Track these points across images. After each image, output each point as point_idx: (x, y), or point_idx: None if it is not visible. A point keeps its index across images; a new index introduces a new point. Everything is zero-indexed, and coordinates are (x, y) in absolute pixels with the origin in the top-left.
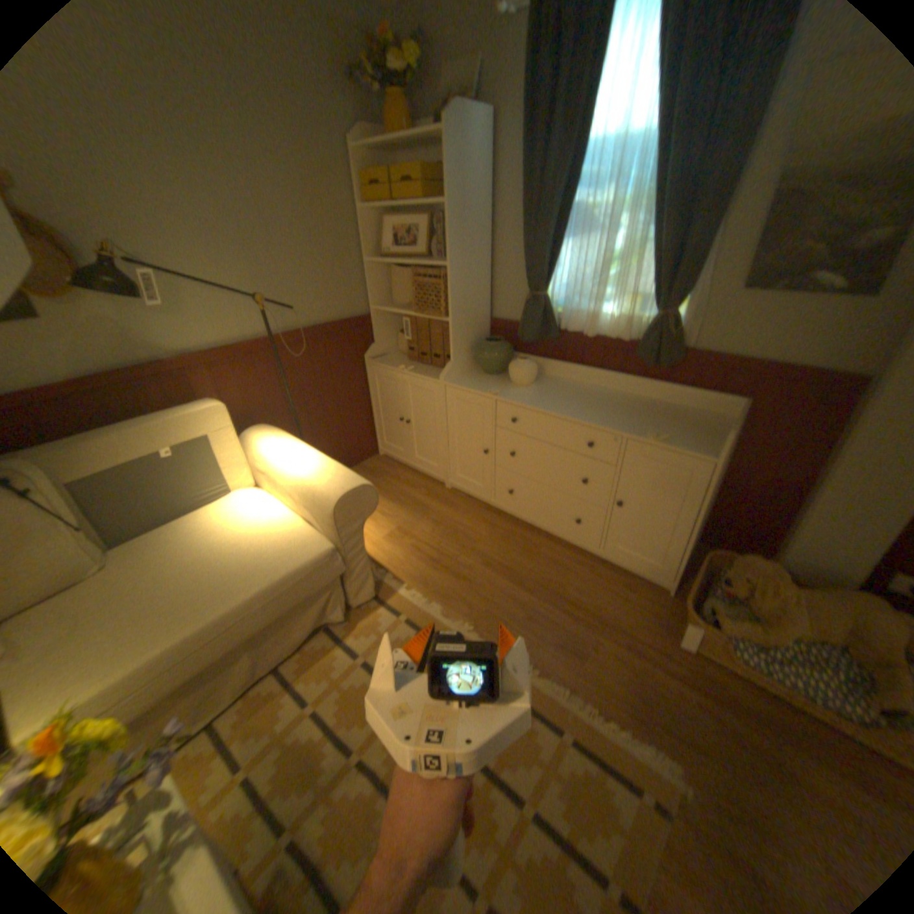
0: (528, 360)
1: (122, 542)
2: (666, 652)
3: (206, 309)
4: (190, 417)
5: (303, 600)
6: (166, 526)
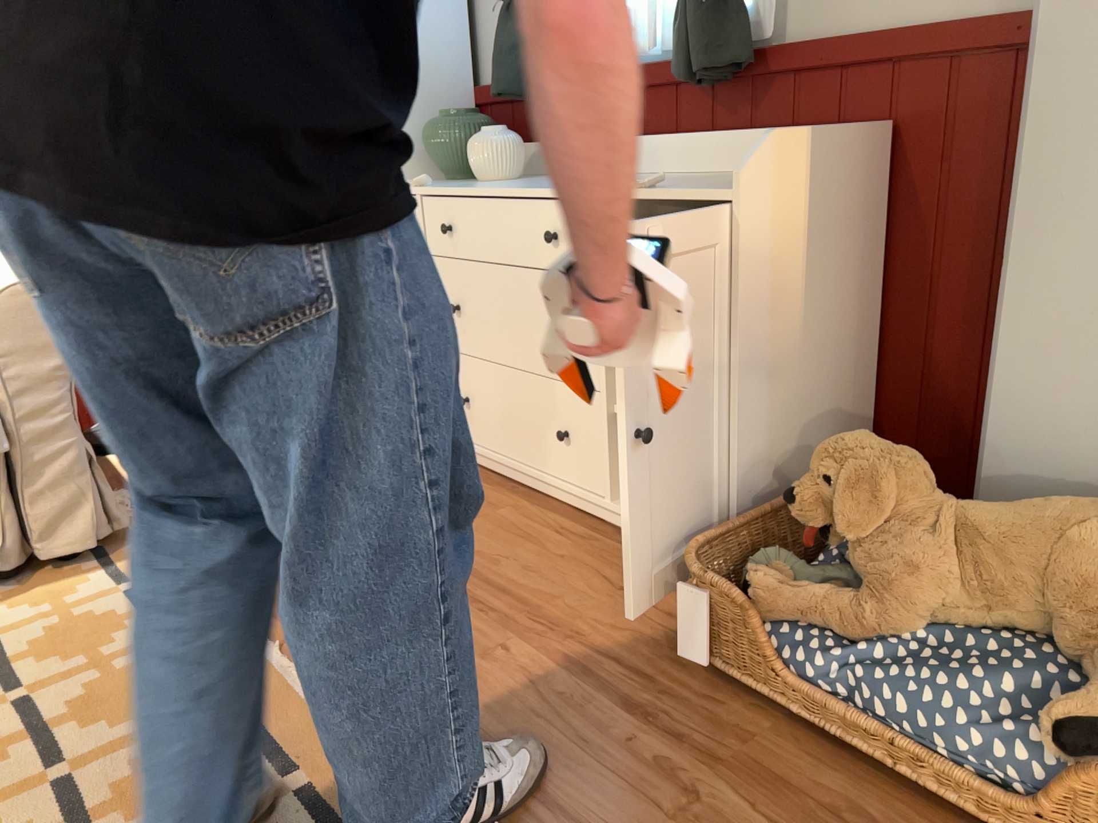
0: (498, 130)
1: None
2: (648, 672)
3: None
4: None
5: None
6: None
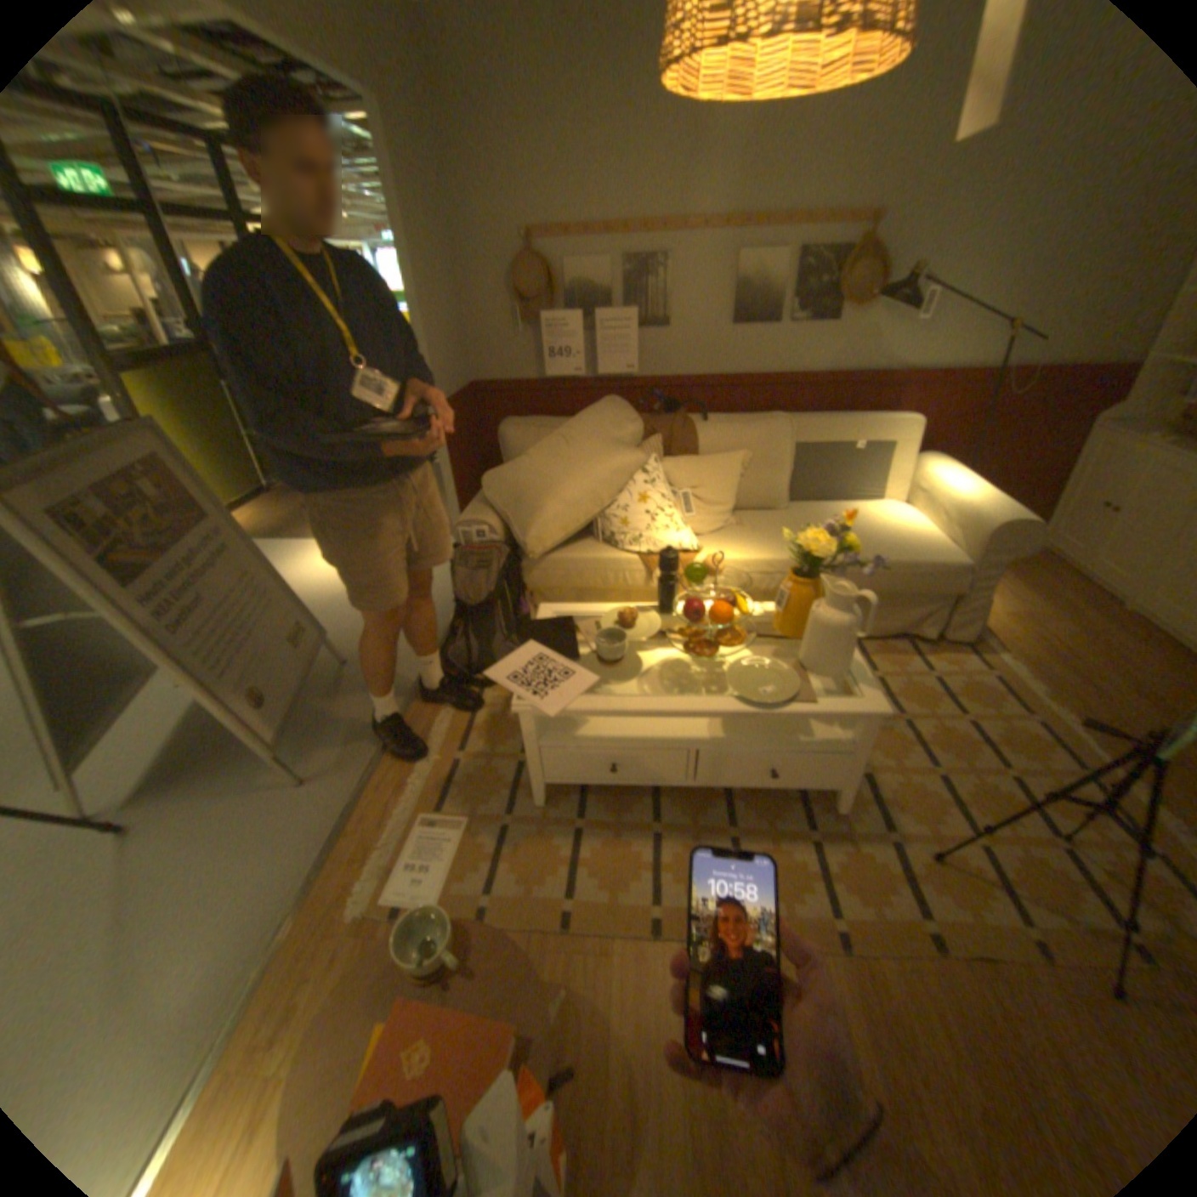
0: None
1: (810, 495)
2: None
3: (951, 332)
4: (901, 420)
5: (920, 593)
6: (840, 497)
